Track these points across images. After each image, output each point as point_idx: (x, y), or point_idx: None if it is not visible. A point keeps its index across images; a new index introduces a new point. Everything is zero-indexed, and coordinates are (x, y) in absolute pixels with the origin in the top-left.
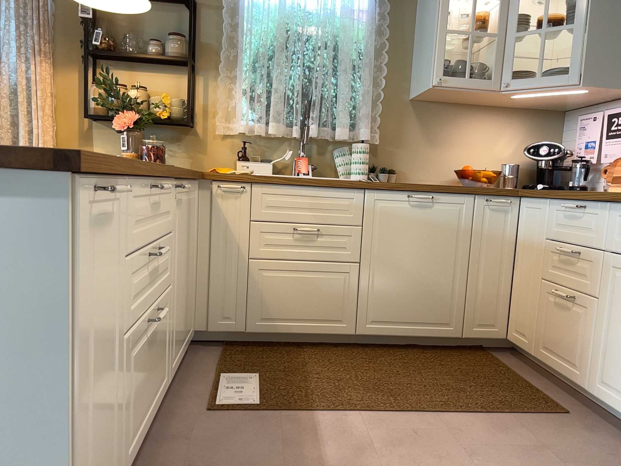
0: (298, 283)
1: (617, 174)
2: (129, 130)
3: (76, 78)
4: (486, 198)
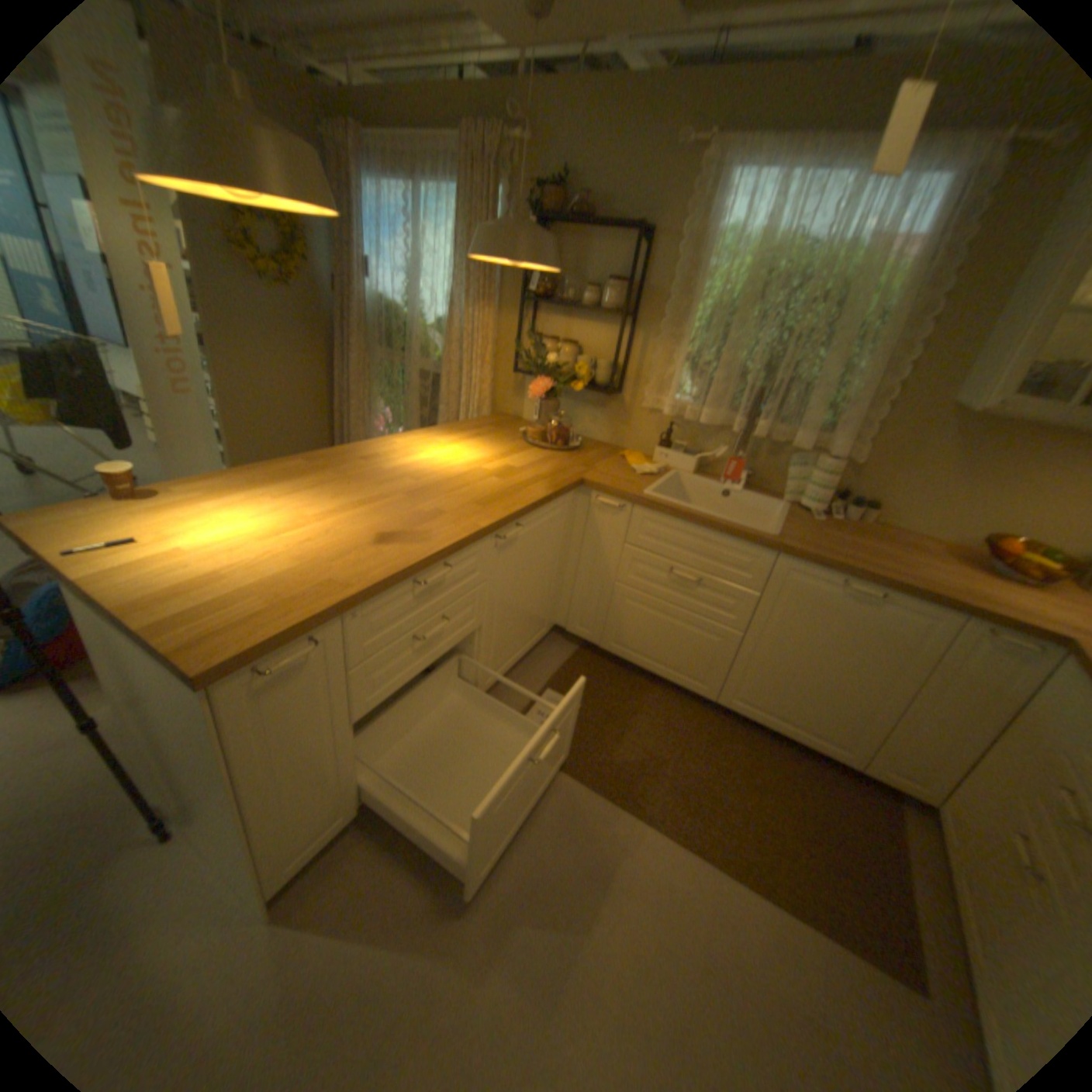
0: (662, 626)
1: None
2: (542, 398)
3: (514, 322)
4: (990, 629)
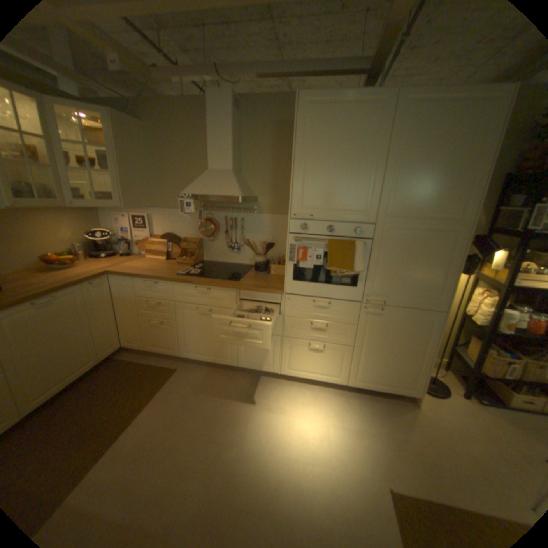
0: None
1: (147, 249)
2: None
3: None
4: (88, 284)
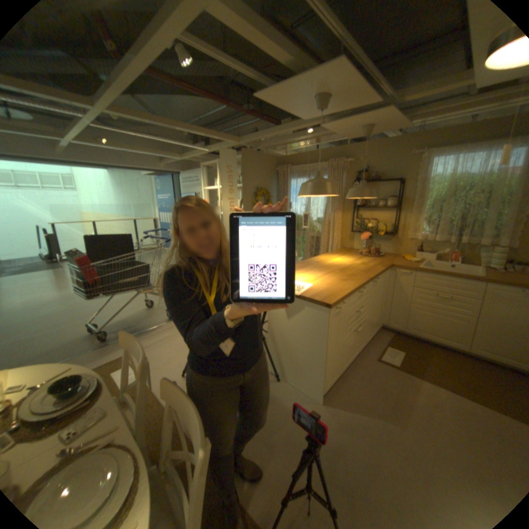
0: (436, 319)
1: None
2: (366, 239)
3: (349, 215)
4: None
